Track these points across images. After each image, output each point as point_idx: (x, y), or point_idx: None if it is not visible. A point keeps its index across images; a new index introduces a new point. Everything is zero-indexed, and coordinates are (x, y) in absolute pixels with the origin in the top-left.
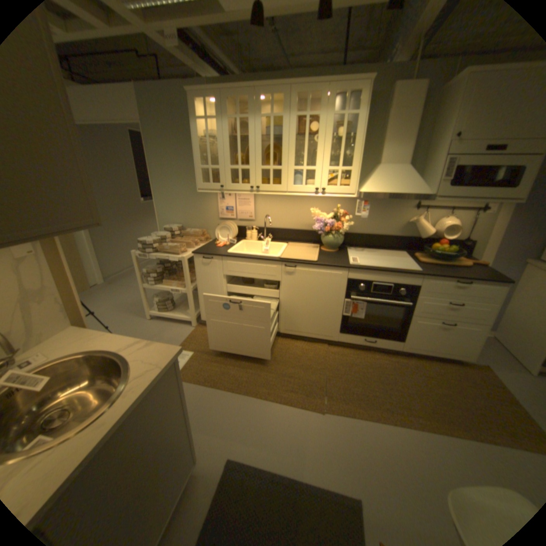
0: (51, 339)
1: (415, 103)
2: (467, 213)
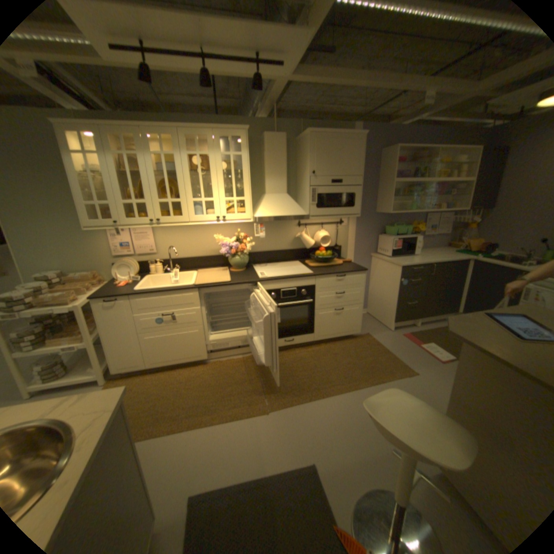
0: None
1: (280, 149)
2: (331, 227)
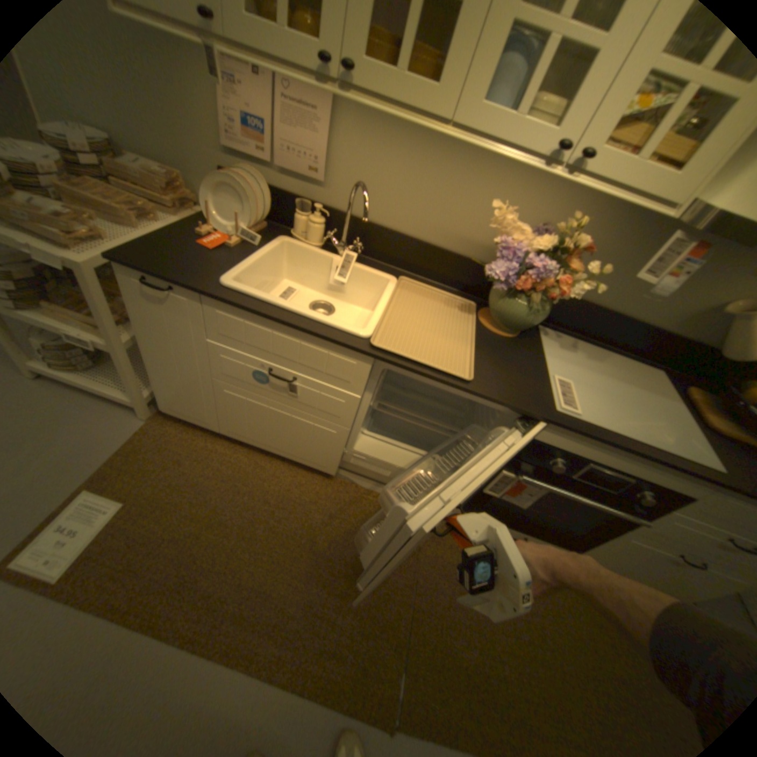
0: None
1: None
2: None
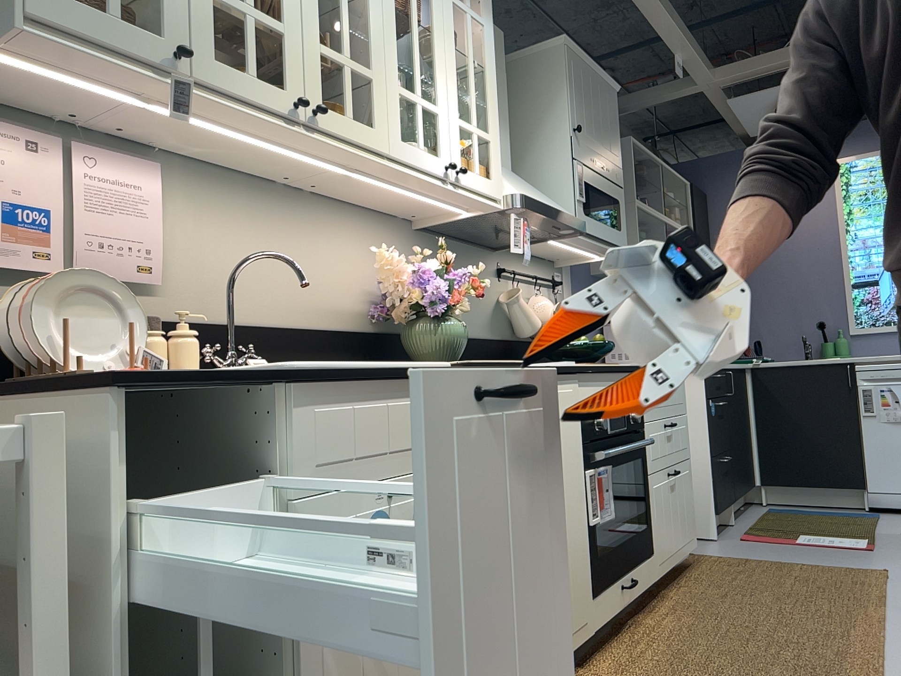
0: None
1: (500, 64)
2: (545, 292)
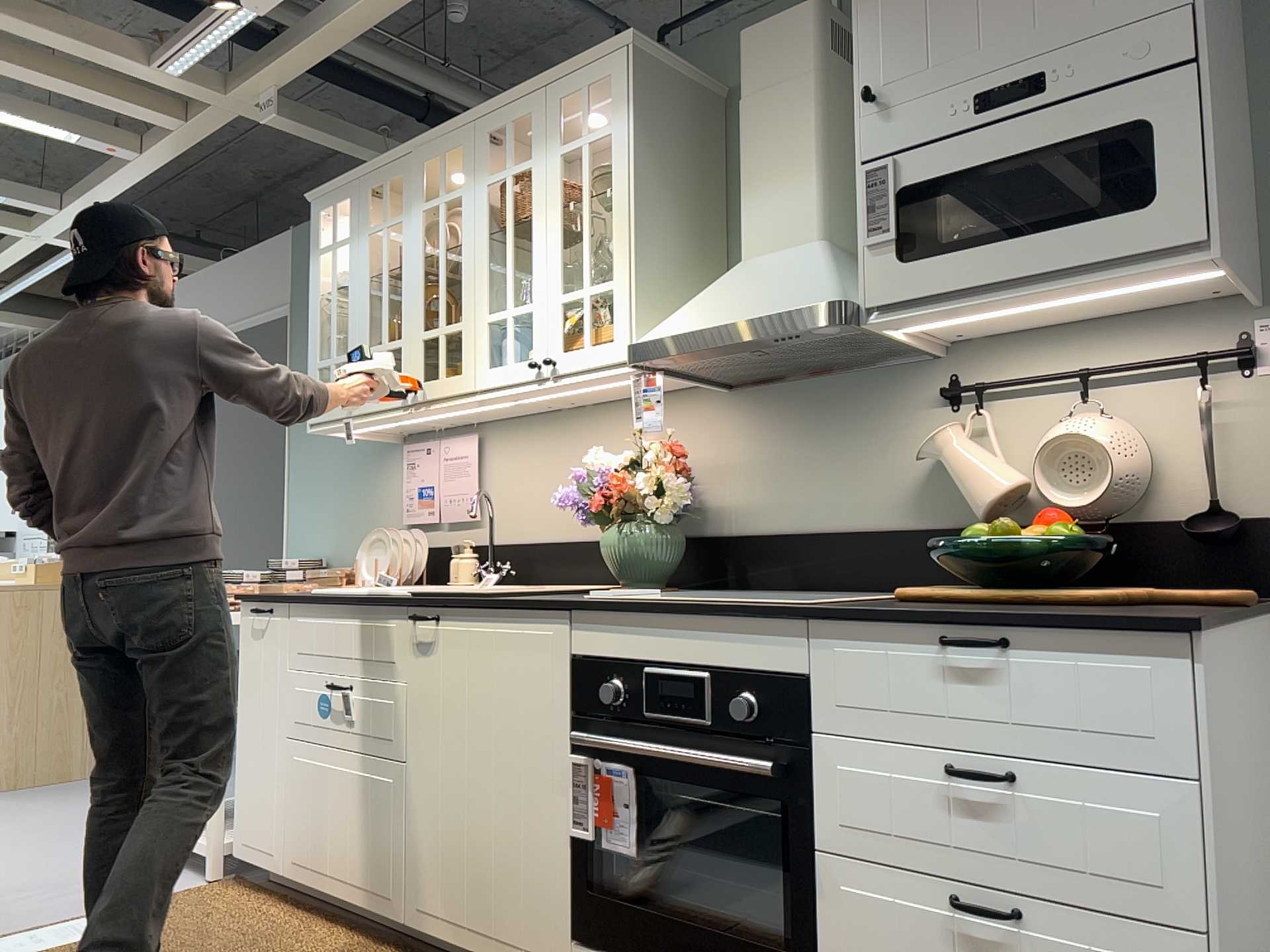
0: None
1: (792, 70)
2: (1166, 392)
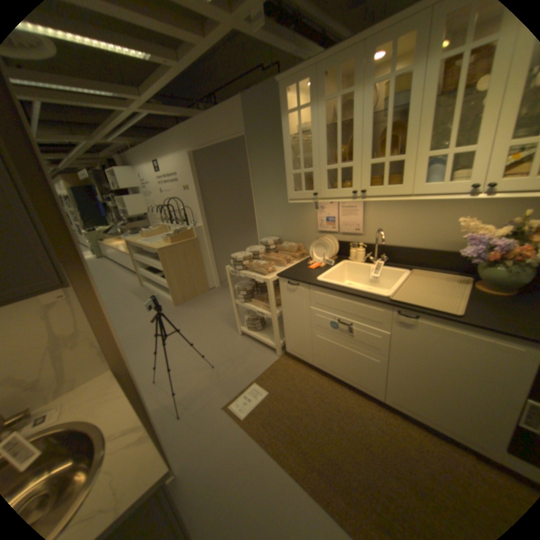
0: (82, 387)
1: None
2: None
